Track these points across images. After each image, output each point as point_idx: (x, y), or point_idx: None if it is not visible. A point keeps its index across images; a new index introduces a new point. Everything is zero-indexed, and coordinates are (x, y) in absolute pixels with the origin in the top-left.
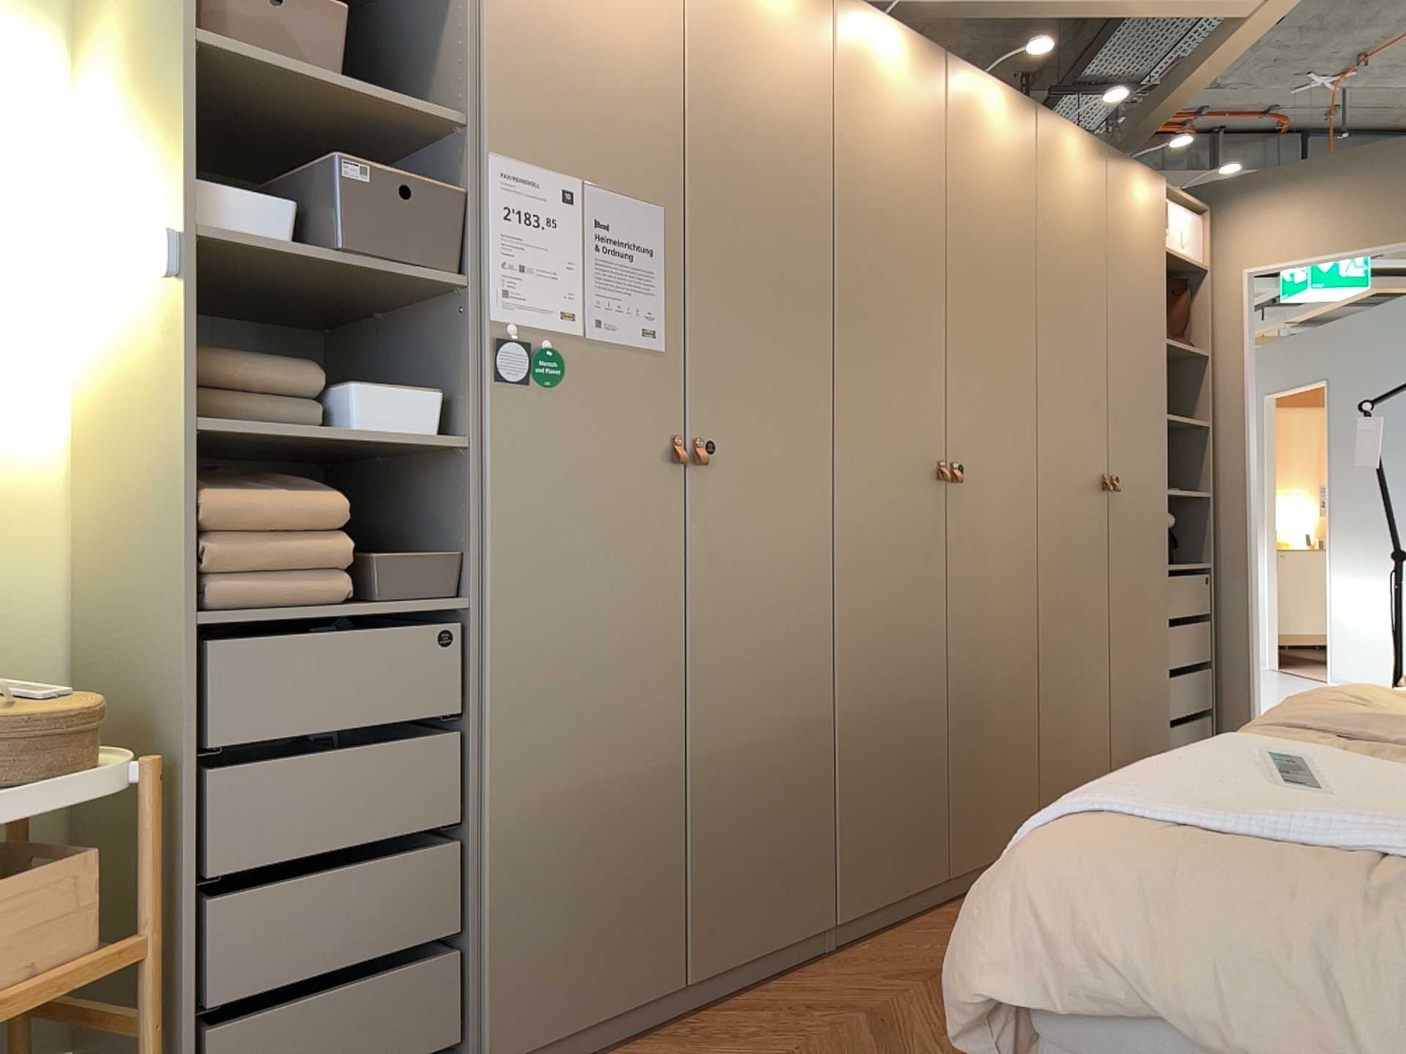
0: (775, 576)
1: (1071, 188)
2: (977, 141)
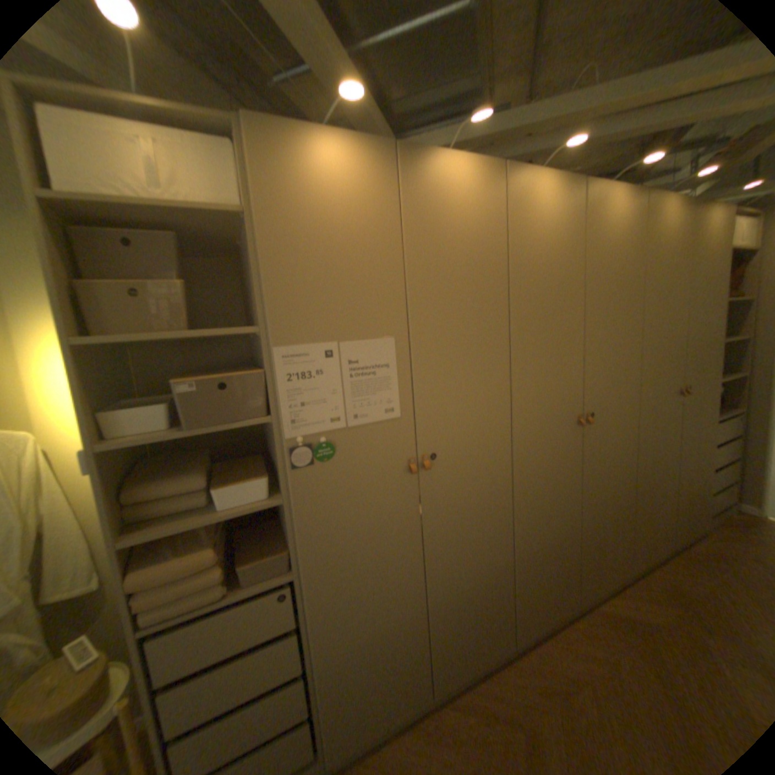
0: (482, 504)
1: (677, 229)
2: (614, 222)
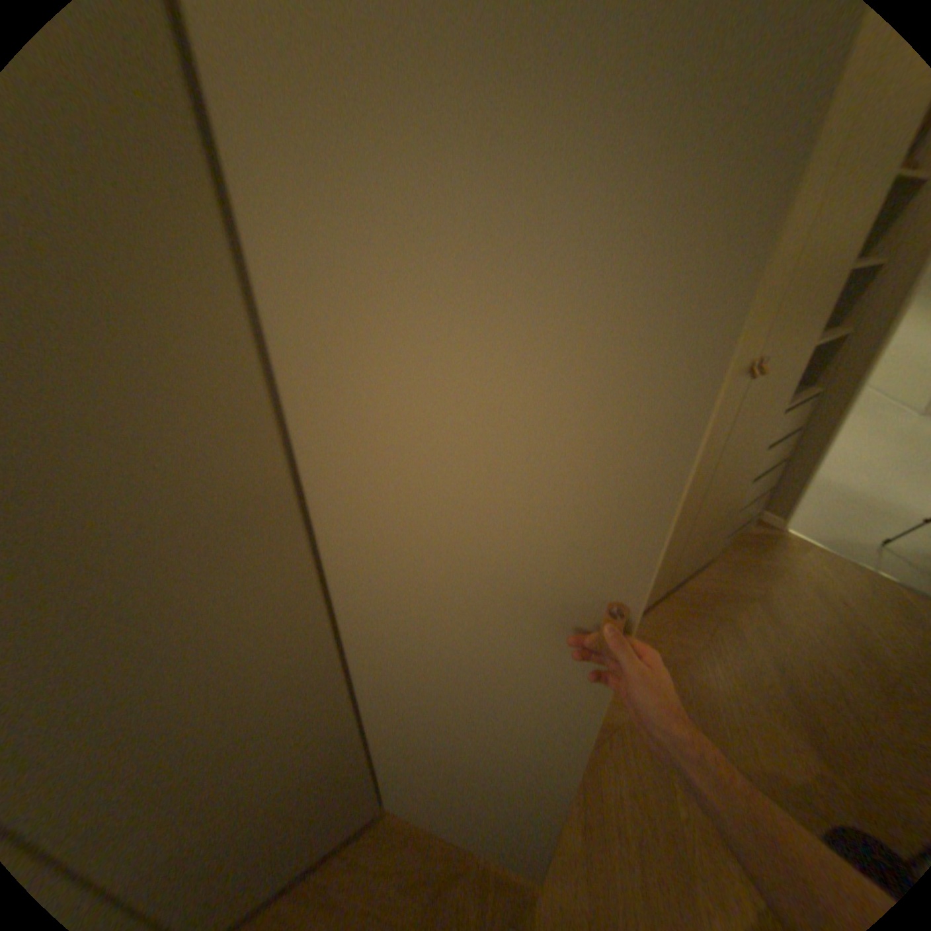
0: (235, 692)
1: None
2: None
